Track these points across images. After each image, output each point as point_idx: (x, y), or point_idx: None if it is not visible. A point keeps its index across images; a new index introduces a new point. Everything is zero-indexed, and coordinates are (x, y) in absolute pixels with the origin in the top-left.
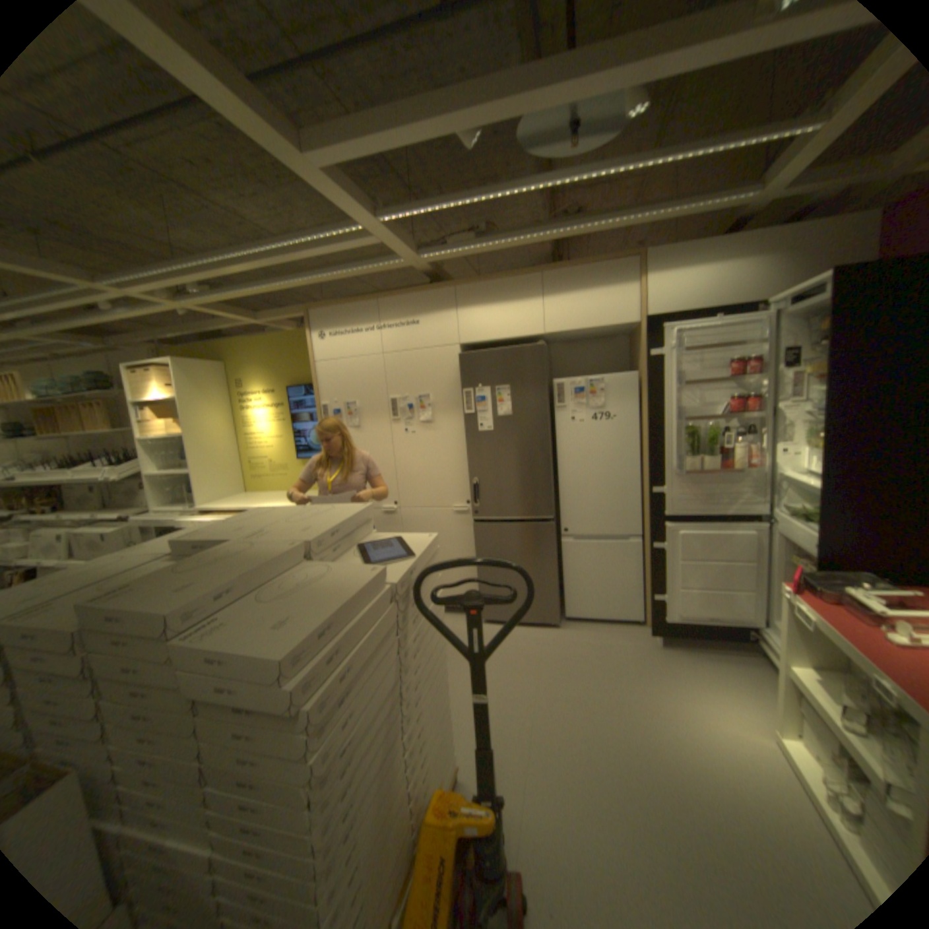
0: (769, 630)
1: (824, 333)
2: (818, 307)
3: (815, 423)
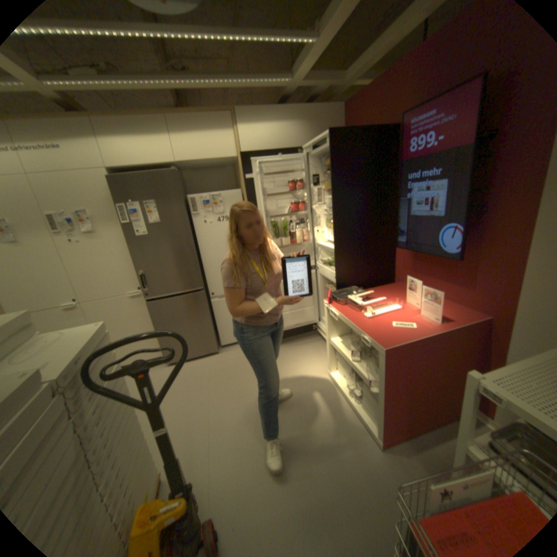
0: (320, 322)
1: (327, 167)
2: (324, 152)
3: (328, 215)
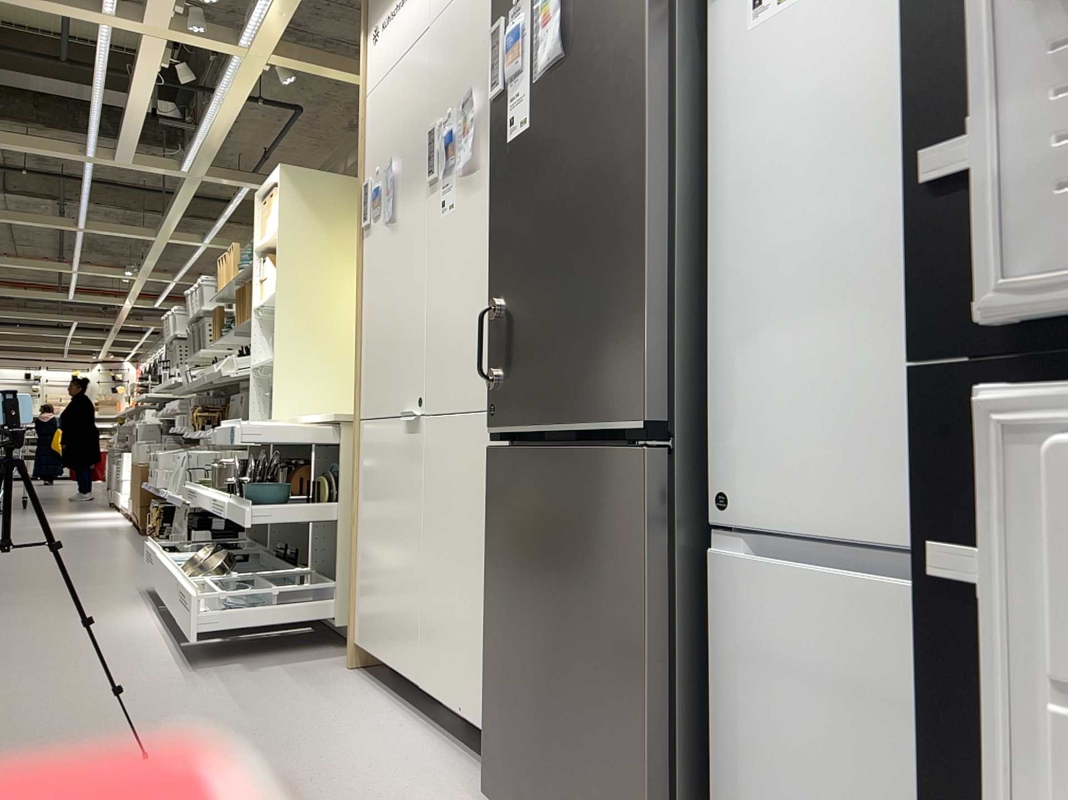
0: None
1: None
2: None
3: None
